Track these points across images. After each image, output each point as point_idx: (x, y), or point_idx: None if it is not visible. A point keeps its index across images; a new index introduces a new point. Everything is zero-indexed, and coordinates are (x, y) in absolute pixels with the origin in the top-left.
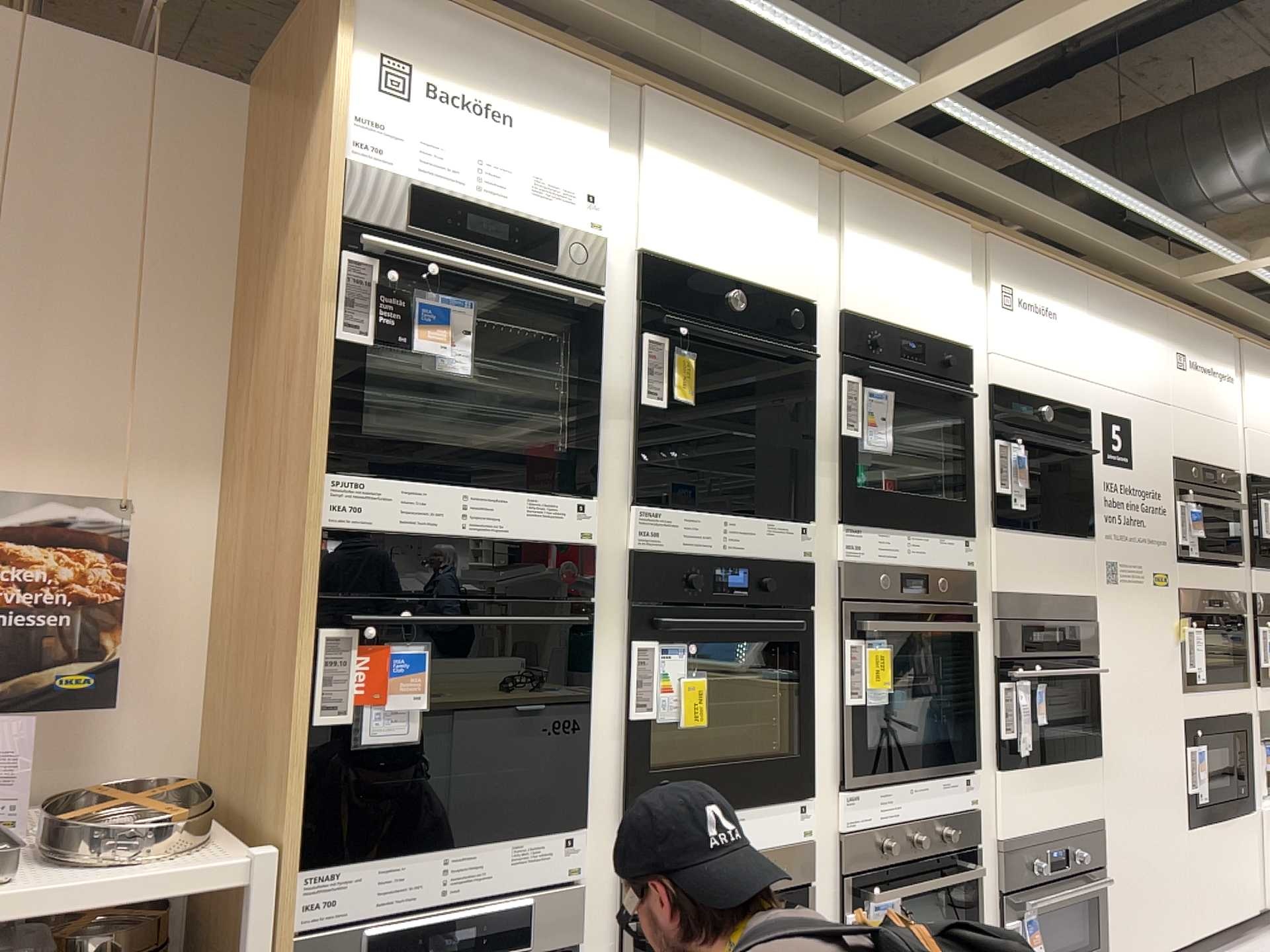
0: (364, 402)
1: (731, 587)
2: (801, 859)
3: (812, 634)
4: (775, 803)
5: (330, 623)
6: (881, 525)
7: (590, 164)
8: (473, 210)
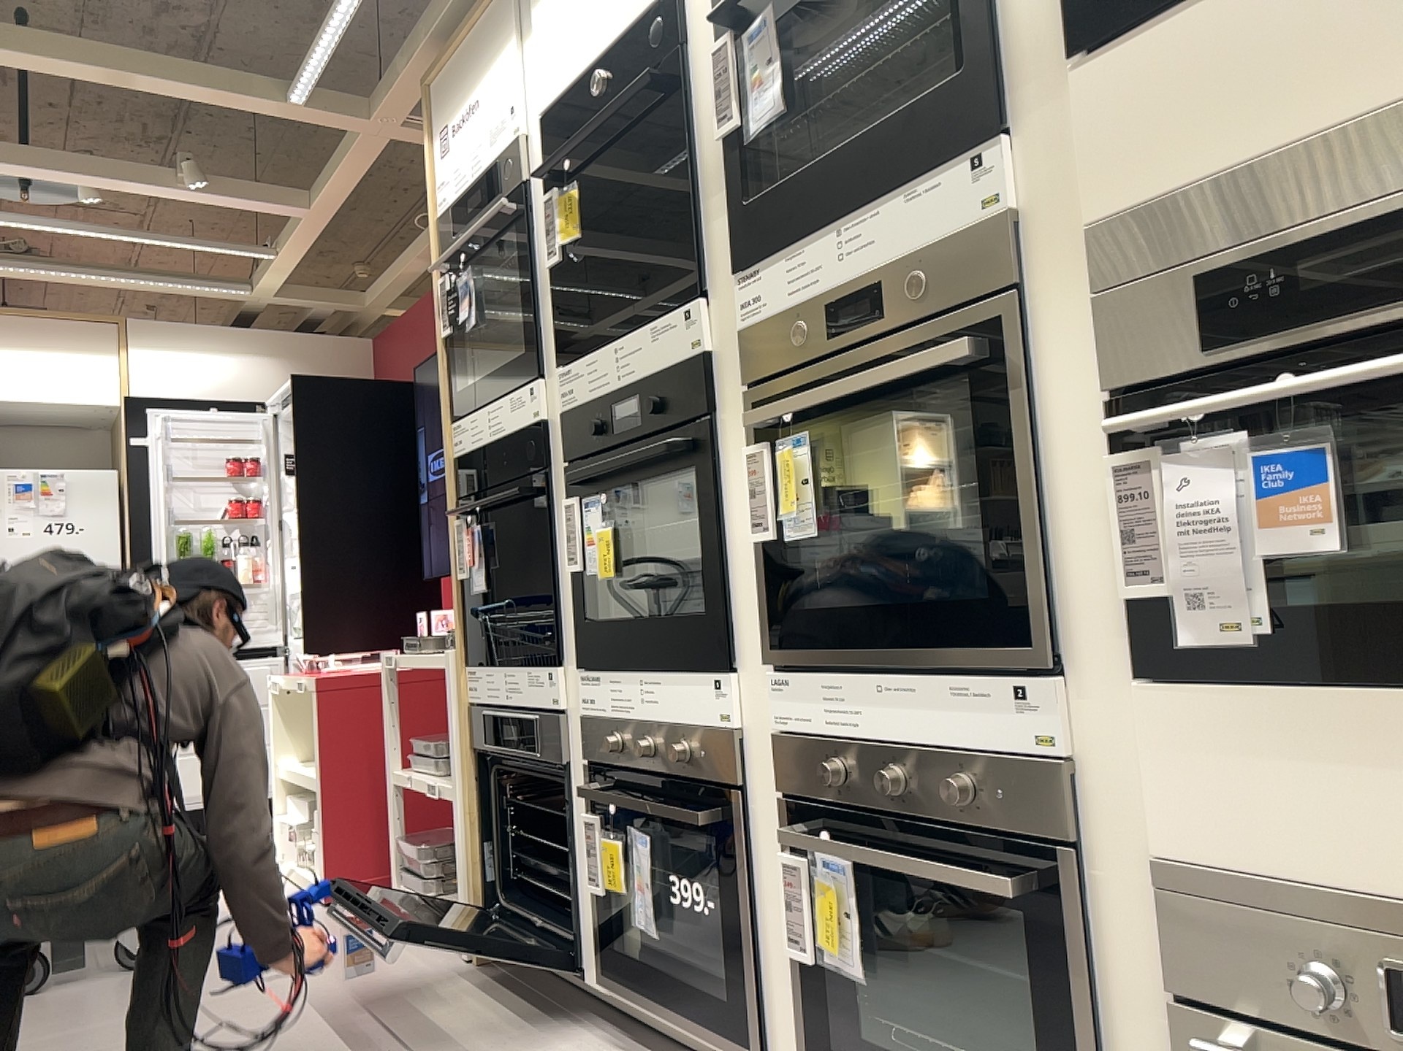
0: (466, 368)
1: (629, 419)
2: (719, 753)
3: (707, 450)
4: (691, 674)
5: (467, 517)
6: (786, 240)
7: (507, 82)
8: (468, 197)
